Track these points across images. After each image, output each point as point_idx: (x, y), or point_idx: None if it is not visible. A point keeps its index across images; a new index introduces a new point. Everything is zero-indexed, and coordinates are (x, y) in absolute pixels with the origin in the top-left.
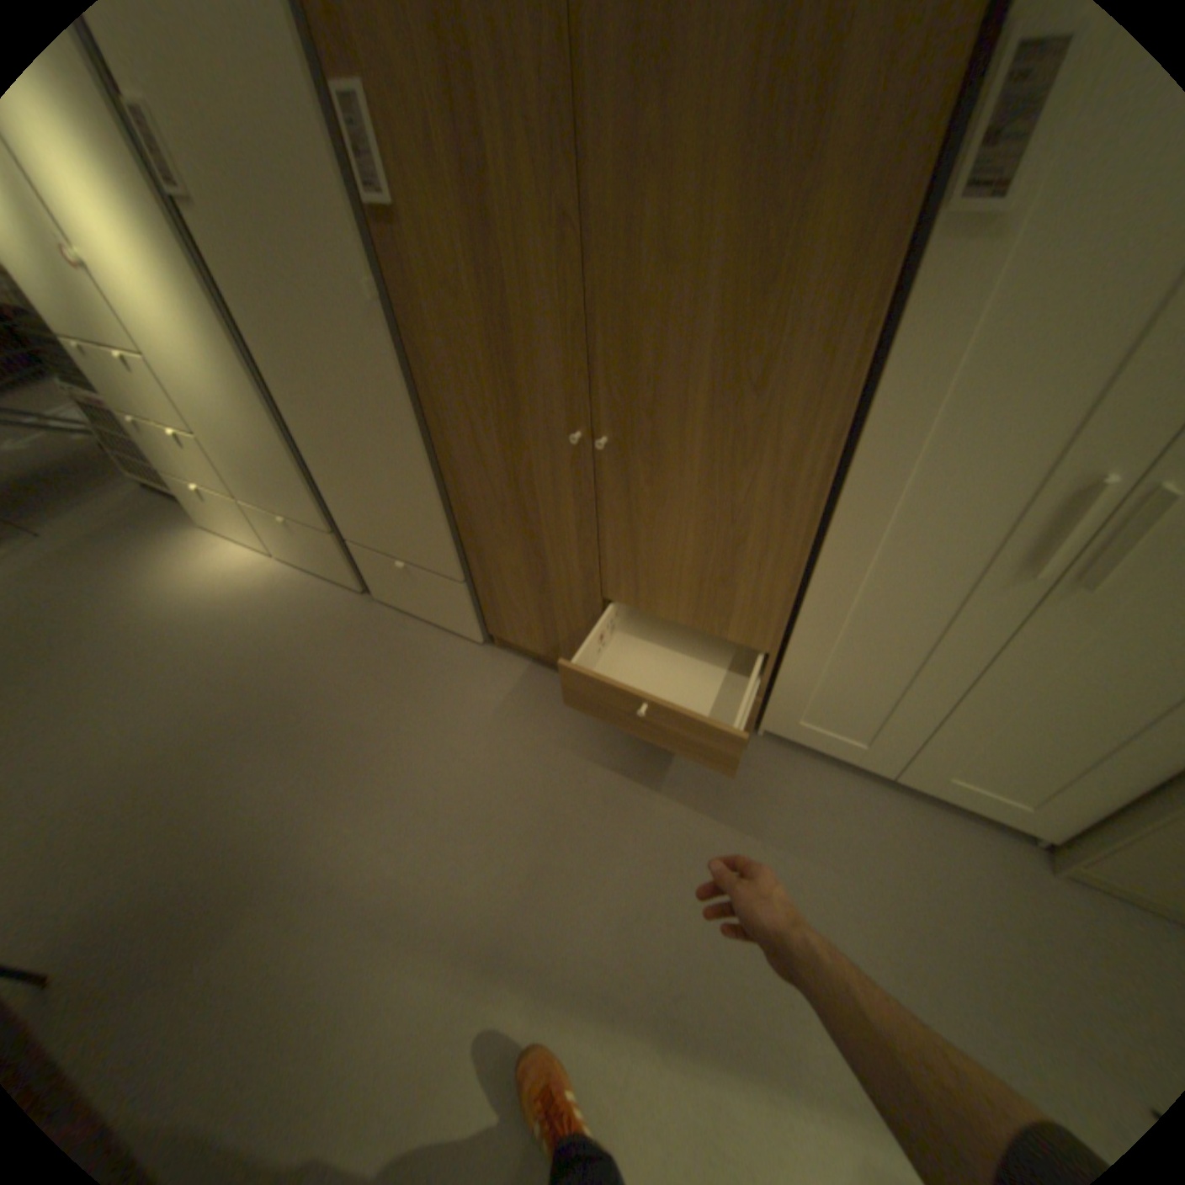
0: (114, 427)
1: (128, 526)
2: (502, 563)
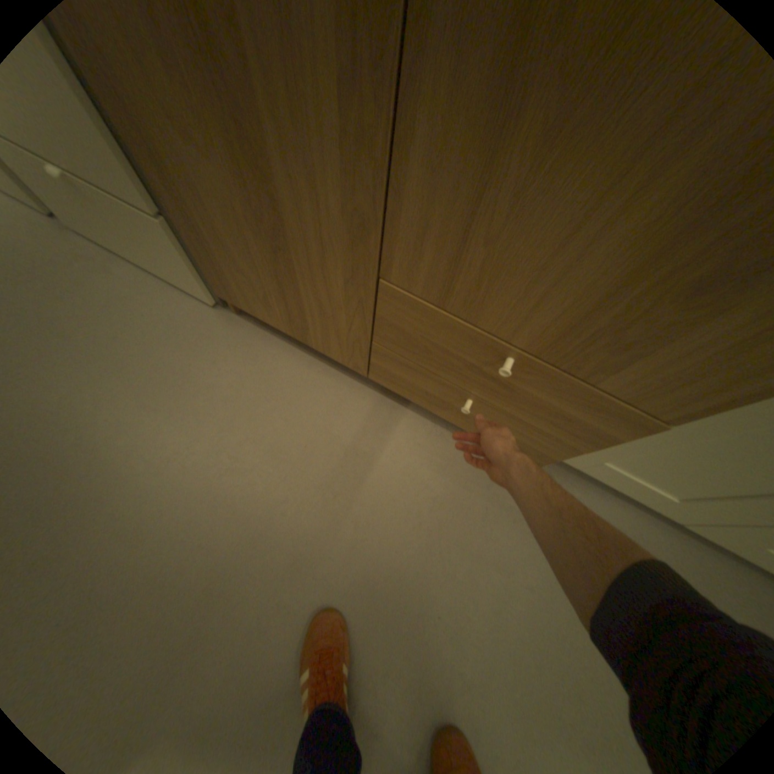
0: None
1: None
2: (199, 183)
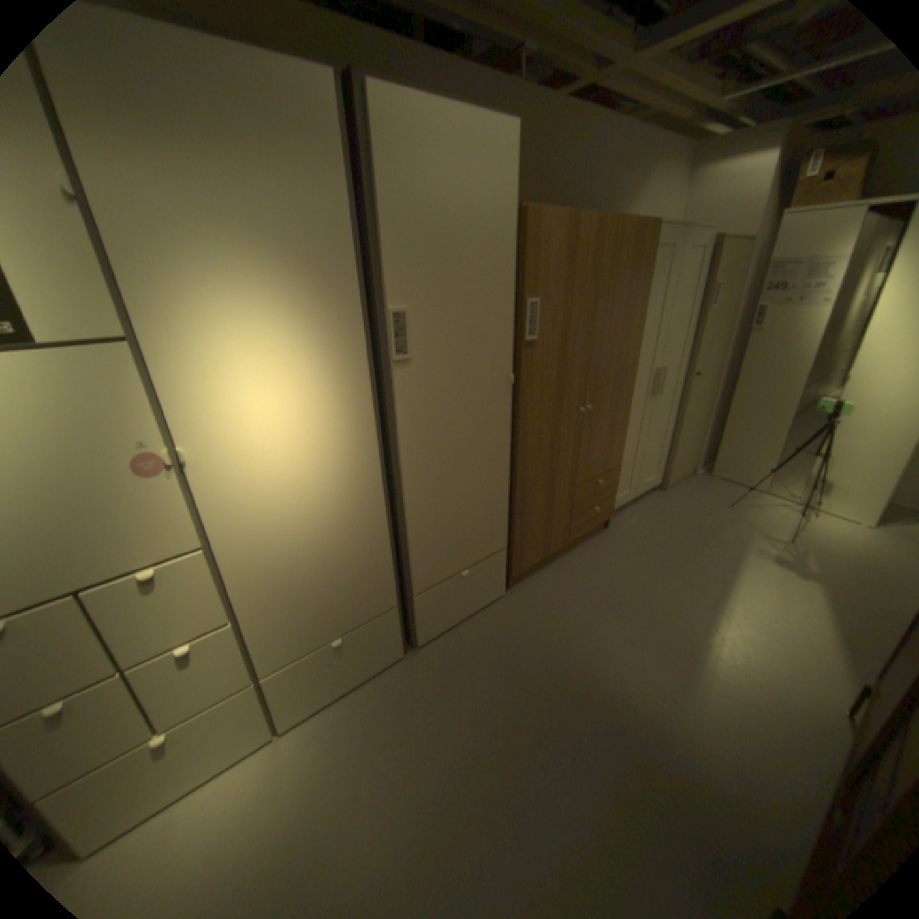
0: None
1: None
2: (533, 508)
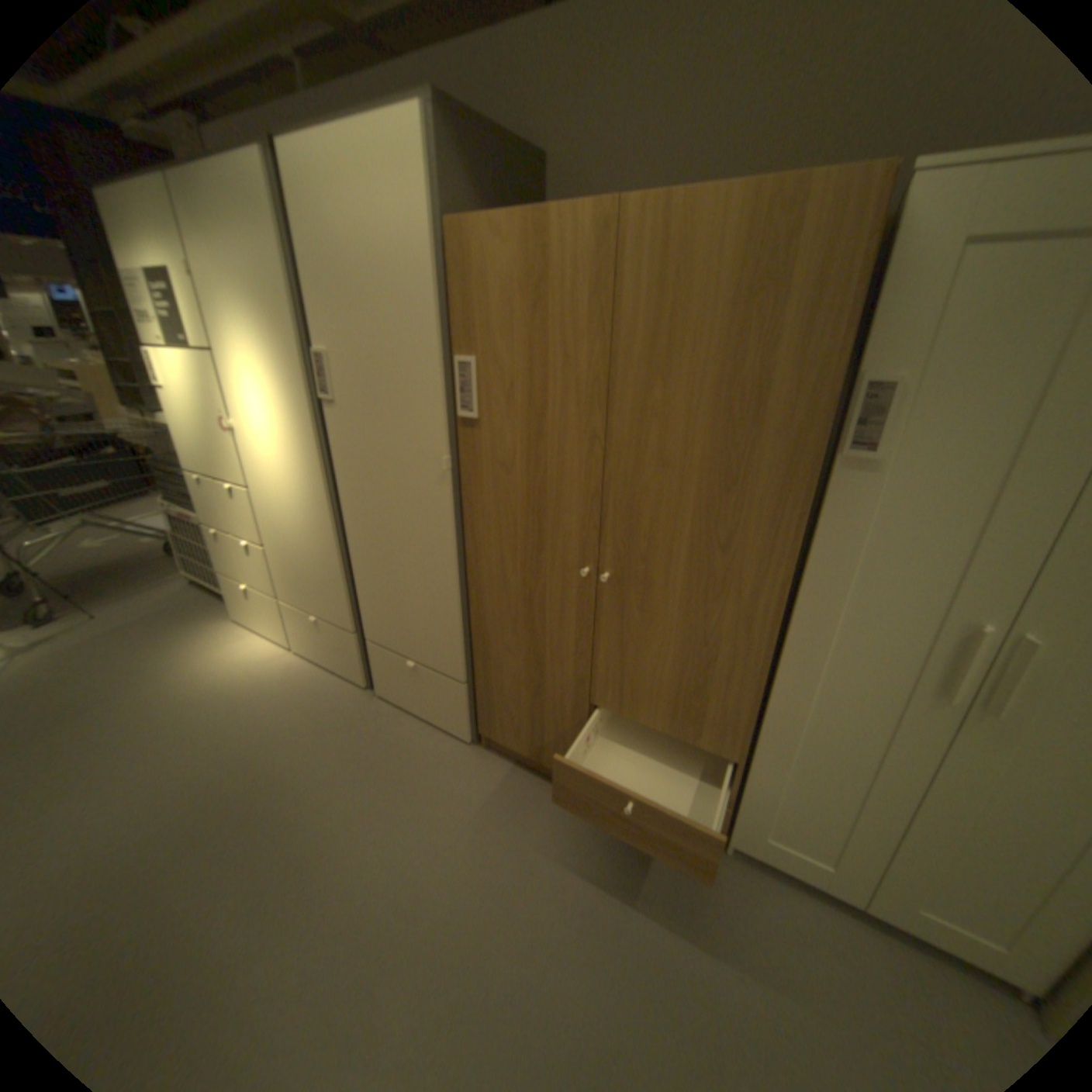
0: (187, 535)
1: (168, 615)
2: (504, 668)
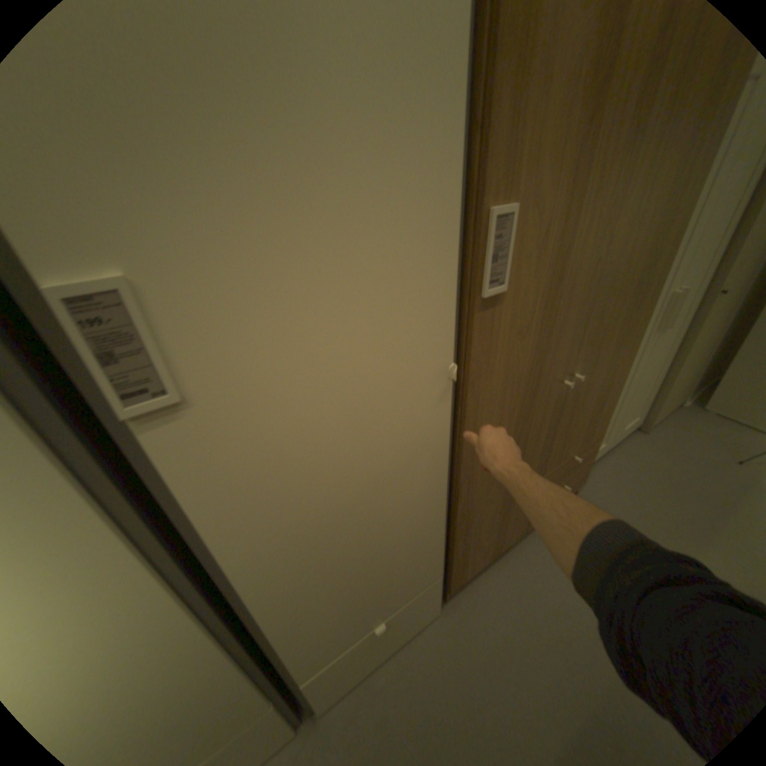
0: None
1: None
2: (482, 522)
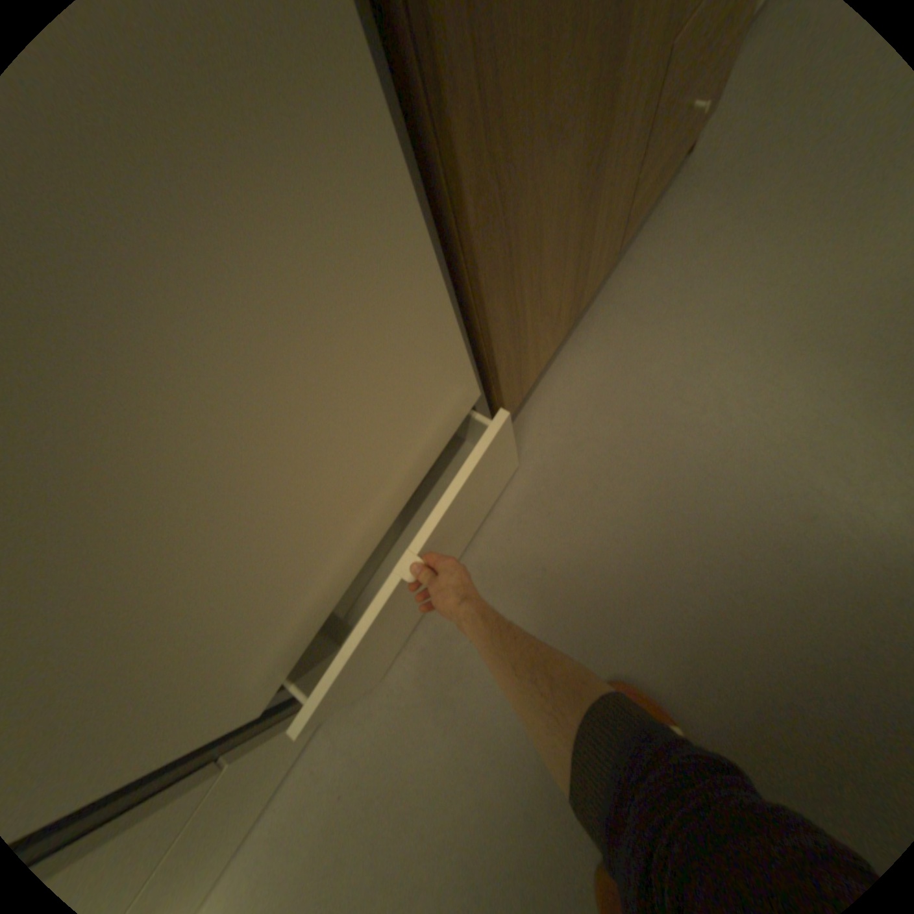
0: None
1: None
2: (542, 219)
